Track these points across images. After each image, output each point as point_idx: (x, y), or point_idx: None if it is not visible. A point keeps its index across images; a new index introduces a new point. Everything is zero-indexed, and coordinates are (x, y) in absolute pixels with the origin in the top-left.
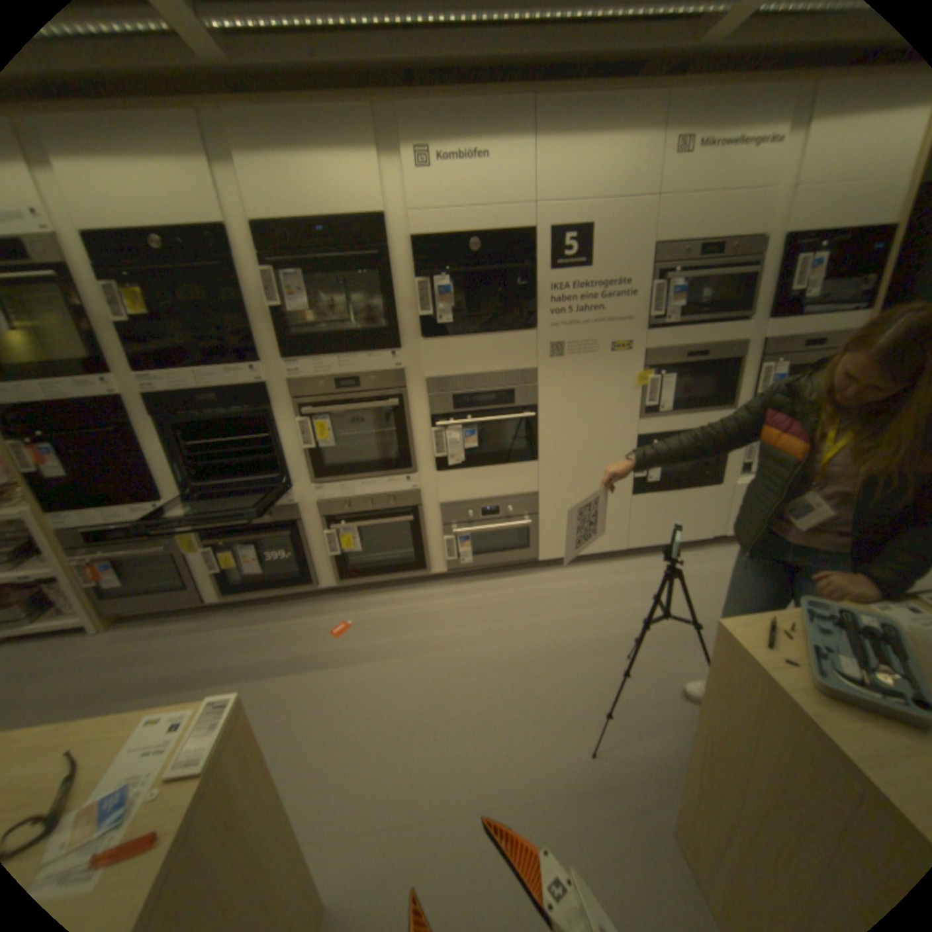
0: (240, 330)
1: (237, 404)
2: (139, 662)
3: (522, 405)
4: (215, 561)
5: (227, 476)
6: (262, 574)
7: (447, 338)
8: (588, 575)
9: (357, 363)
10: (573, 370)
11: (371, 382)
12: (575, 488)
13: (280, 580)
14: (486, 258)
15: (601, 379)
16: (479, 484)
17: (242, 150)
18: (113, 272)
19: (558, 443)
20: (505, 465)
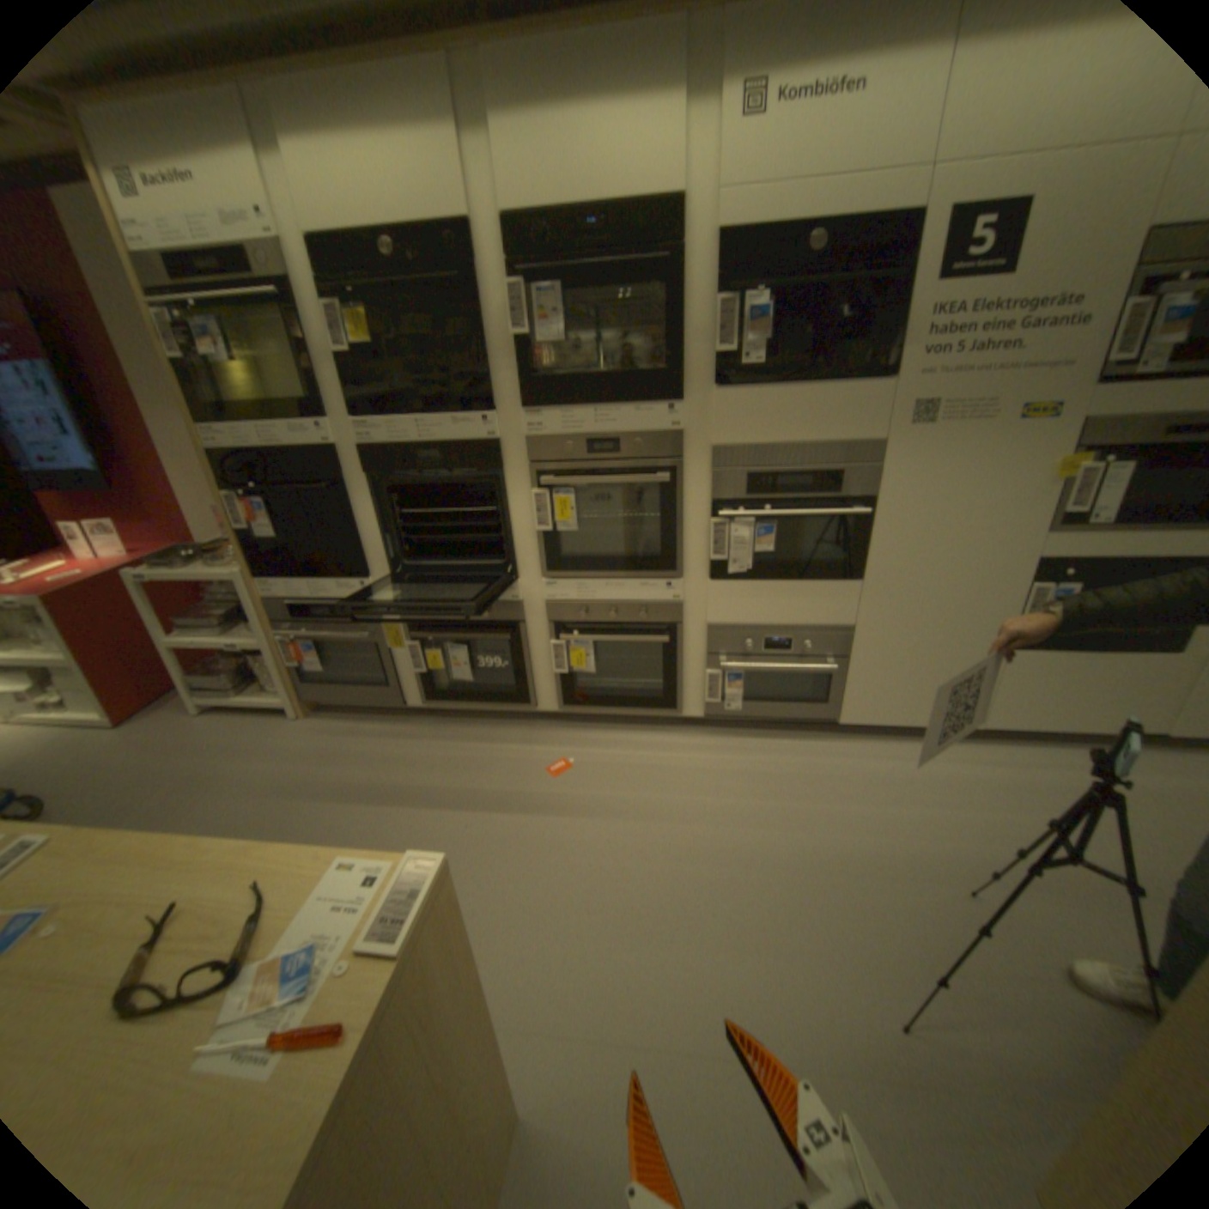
0: (473, 367)
1: (462, 466)
2: (334, 761)
3: (853, 494)
4: (421, 658)
5: (442, 556)
6: (473, 683)
7: (751, 386)
8: (915, 756)
9: (619, 418)
10: (948, 445)
11: (635, 446)
12: (915, 627)
13: (492, 693)
14: (833, 260)
15: (993, 462)
16: (768, 603)
17: (498, 106)
18: (334, 287)
19: (901, 557)
20: (811, 581)
